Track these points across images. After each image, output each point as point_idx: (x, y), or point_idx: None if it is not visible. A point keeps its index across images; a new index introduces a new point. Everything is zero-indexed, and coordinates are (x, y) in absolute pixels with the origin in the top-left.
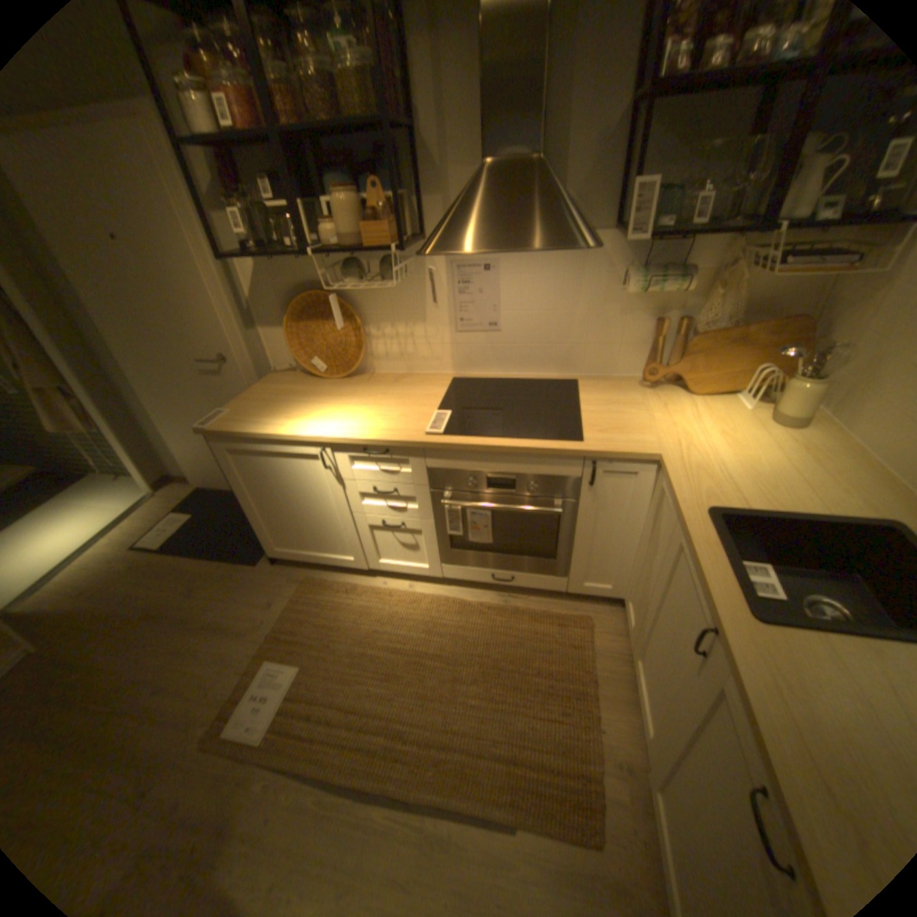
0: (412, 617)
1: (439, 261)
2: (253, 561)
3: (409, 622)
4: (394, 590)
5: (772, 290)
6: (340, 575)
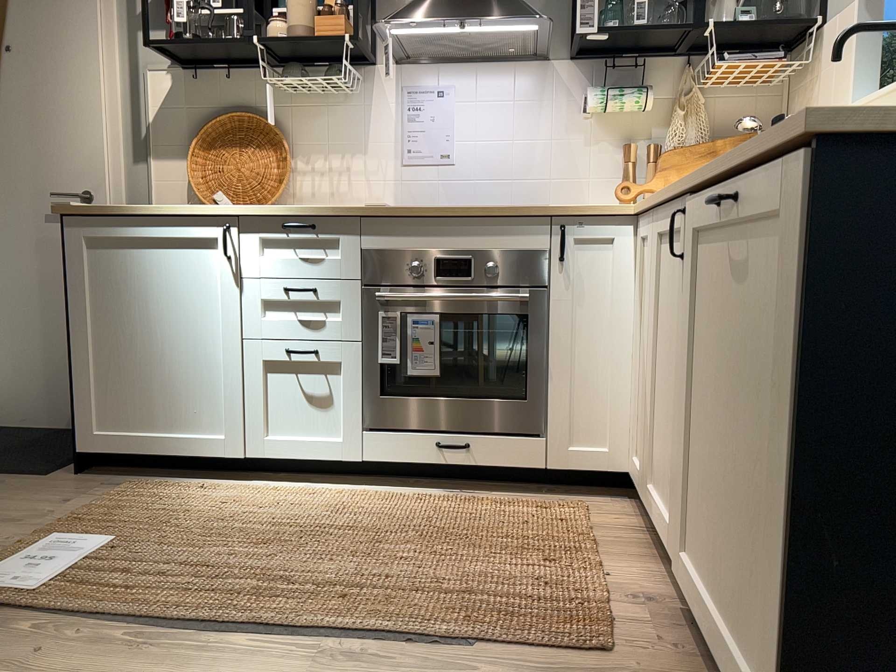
0: (312, 505)
1: (388, 87)
2: (46, 471)
3: (308, 509)
4: (284, 489)
5: (729, 121)
6: (195, 481)
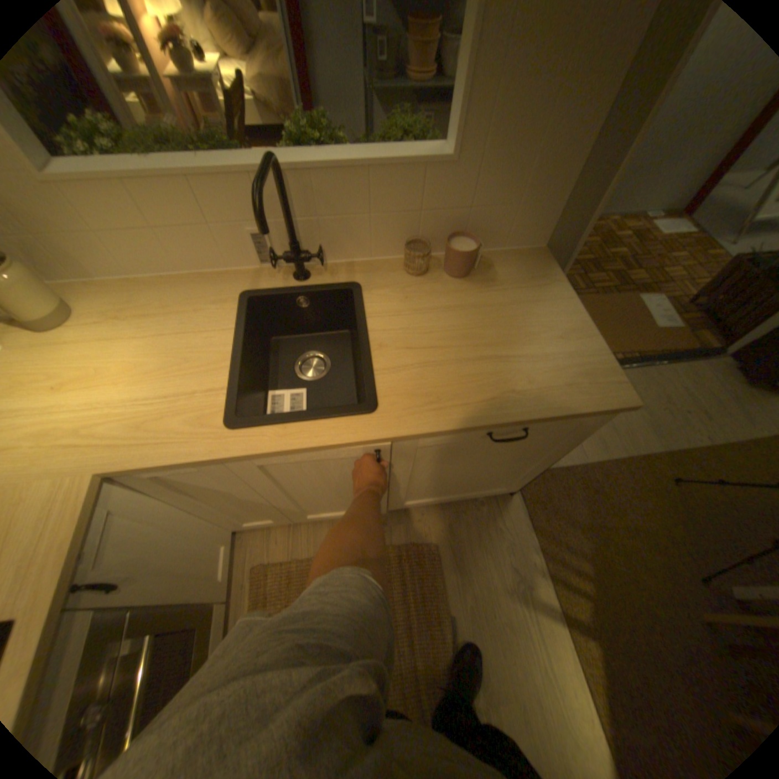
0: None
1: None
2: None
3: None
4: None
5: None
6: None
